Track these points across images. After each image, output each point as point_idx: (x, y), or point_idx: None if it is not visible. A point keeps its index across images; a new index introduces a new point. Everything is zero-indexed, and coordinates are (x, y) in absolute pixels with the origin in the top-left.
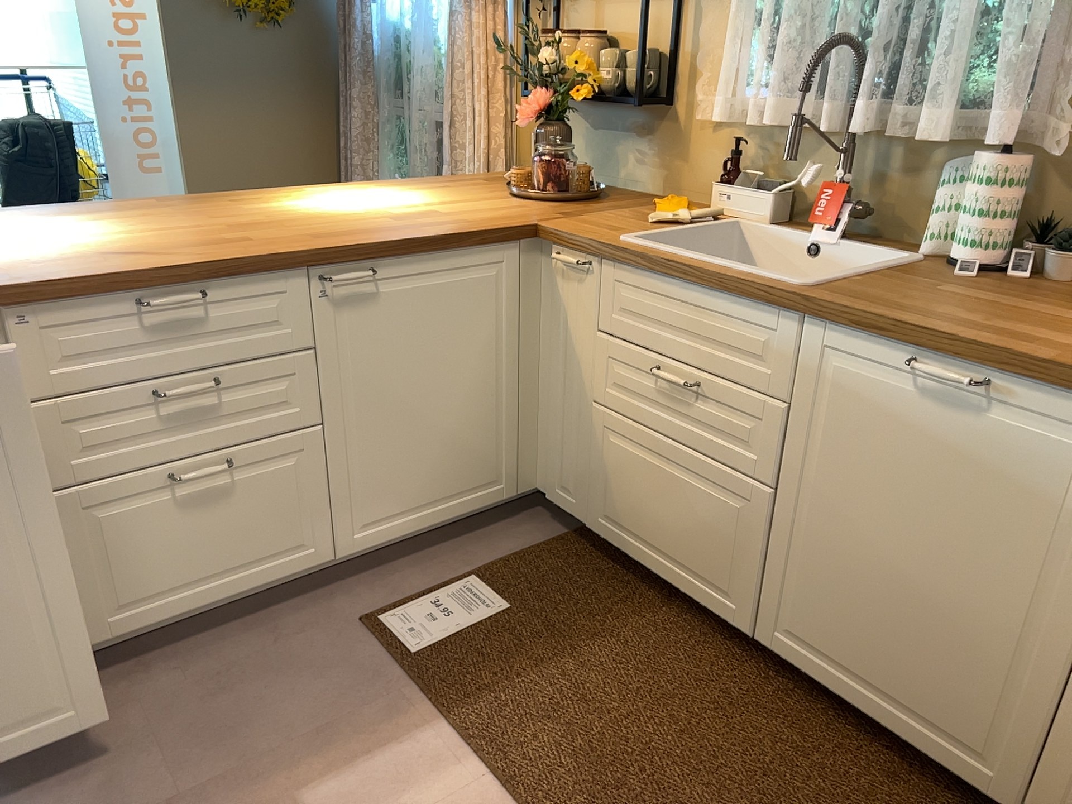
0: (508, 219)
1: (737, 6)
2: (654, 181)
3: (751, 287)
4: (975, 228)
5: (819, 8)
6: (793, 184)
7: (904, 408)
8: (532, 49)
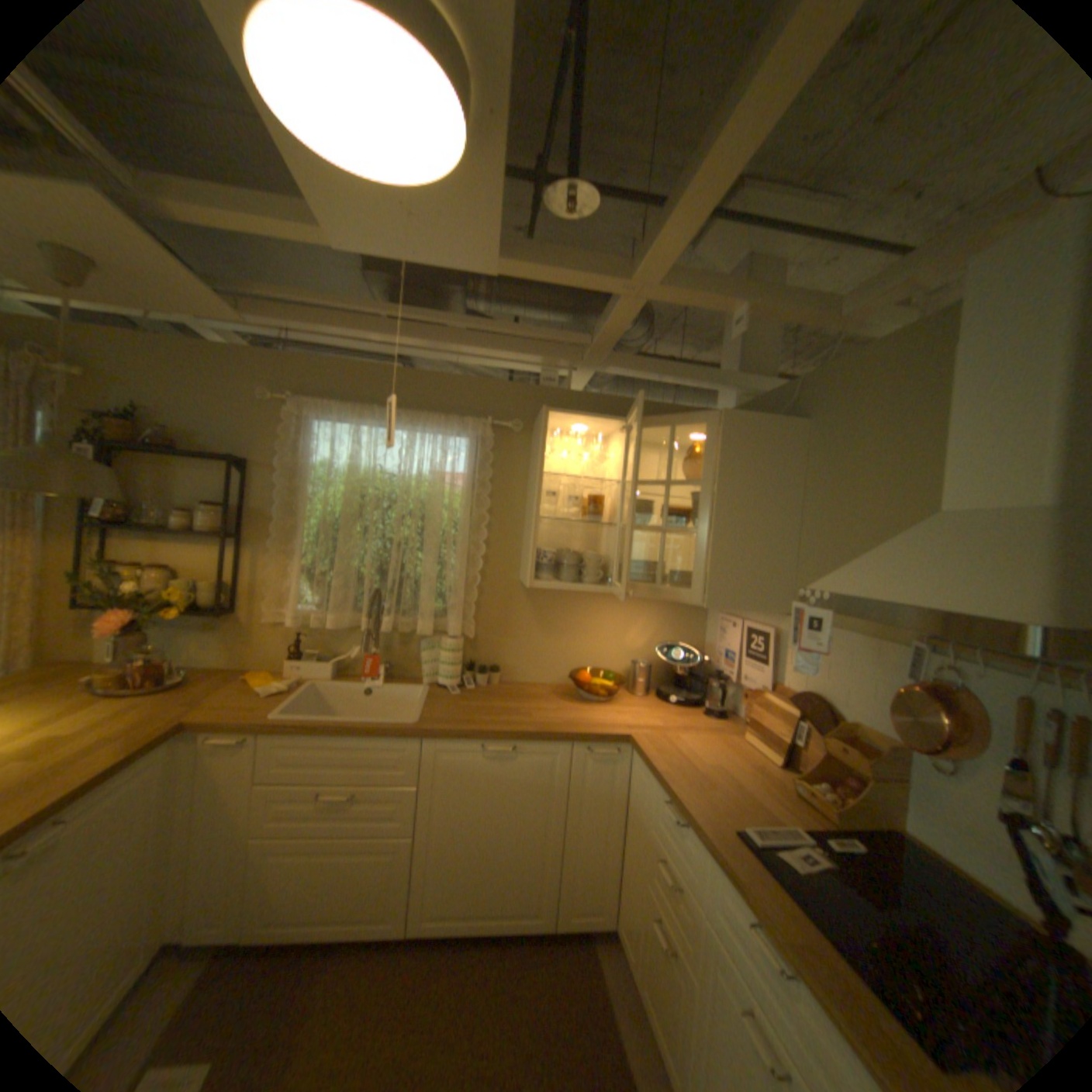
0: (147, 725)
1: (299, 565)
2: (220, 661)
3: (389, 732)
4: (451, 671)
5: (354, 571)
6: (345, 657)
7: (480, 770)
8: (105, 580)
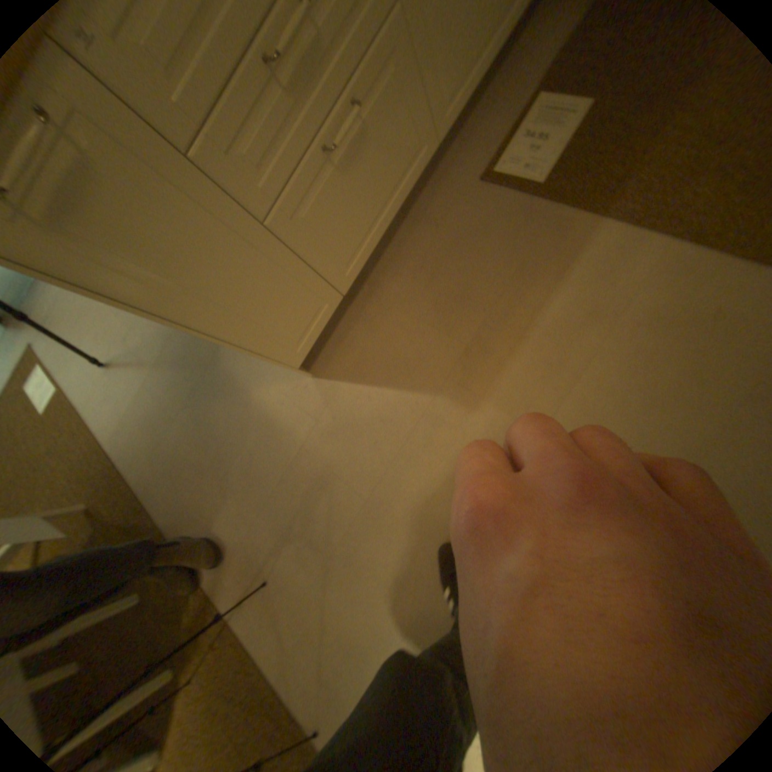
0: None
1: None
2: None
3: None
4: None
5: None
6: None
7: None
8: None
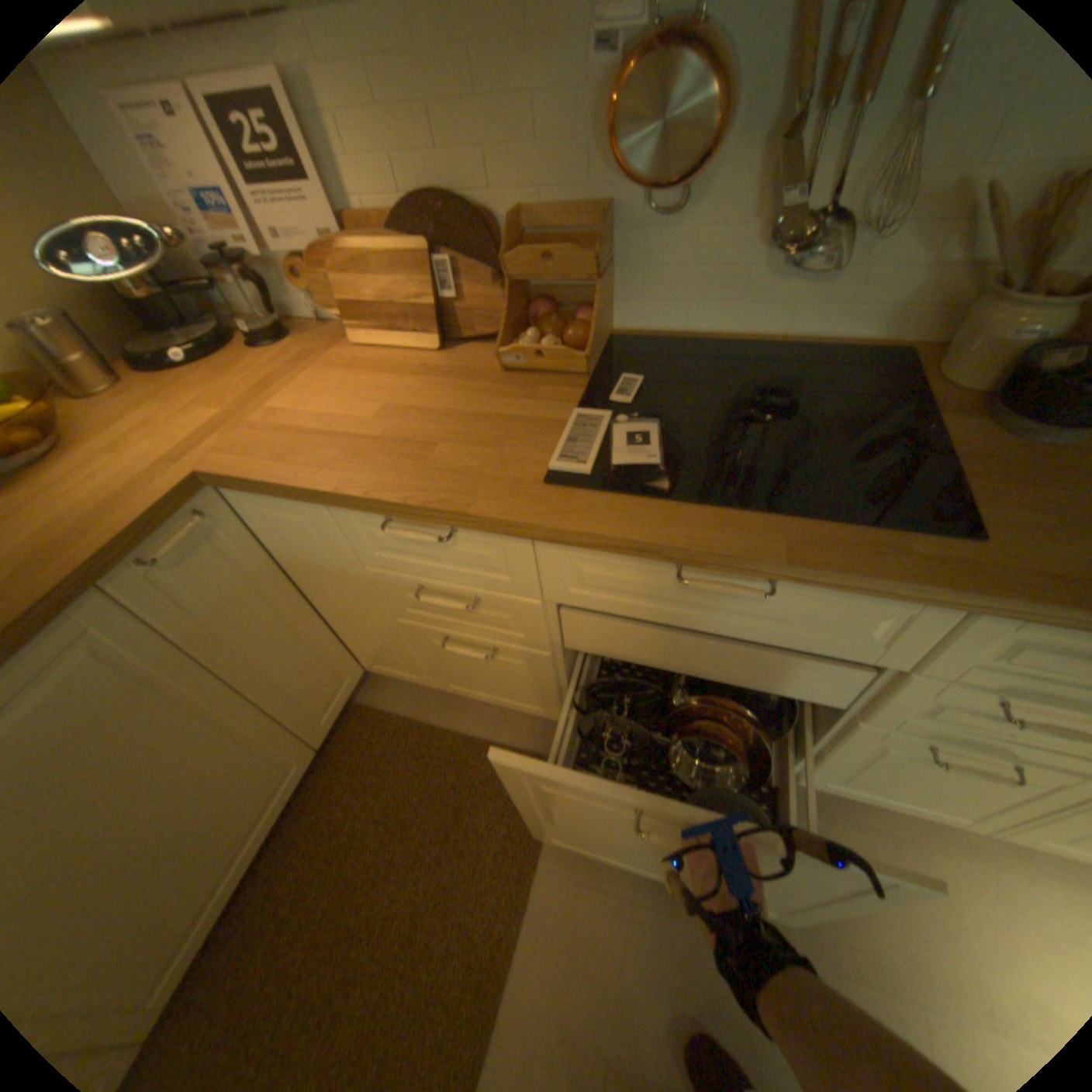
0: None
1: None
2: None
3: None
4: None
5: None
6: None
7: None
8: None
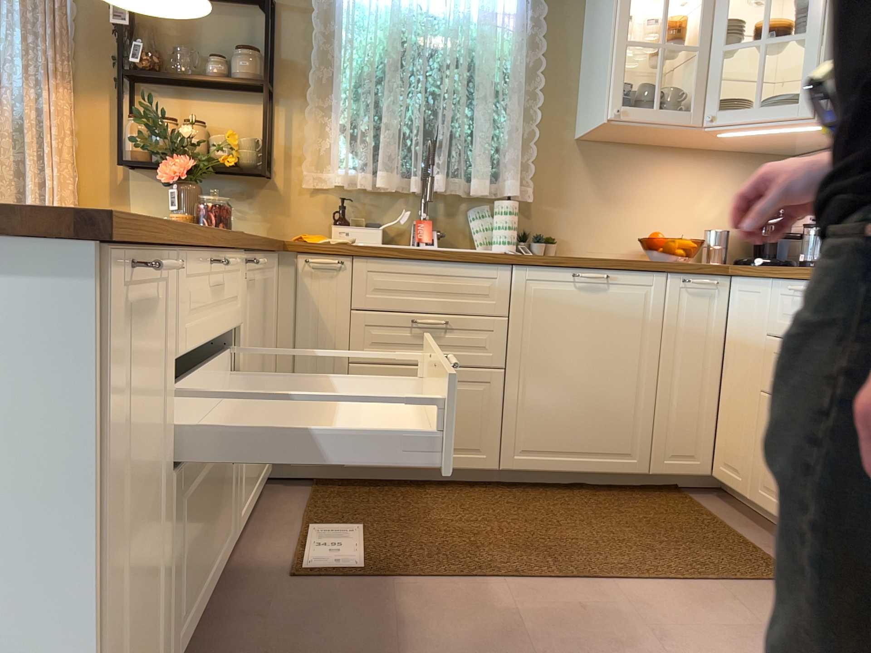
0: None
1: (345, 116)
2: (260, 230)
3: (482, 255)
4: (510, 233)
5: (402, 123)
6: (395, 220)
7: (573, 298)
8: (163, 124)
